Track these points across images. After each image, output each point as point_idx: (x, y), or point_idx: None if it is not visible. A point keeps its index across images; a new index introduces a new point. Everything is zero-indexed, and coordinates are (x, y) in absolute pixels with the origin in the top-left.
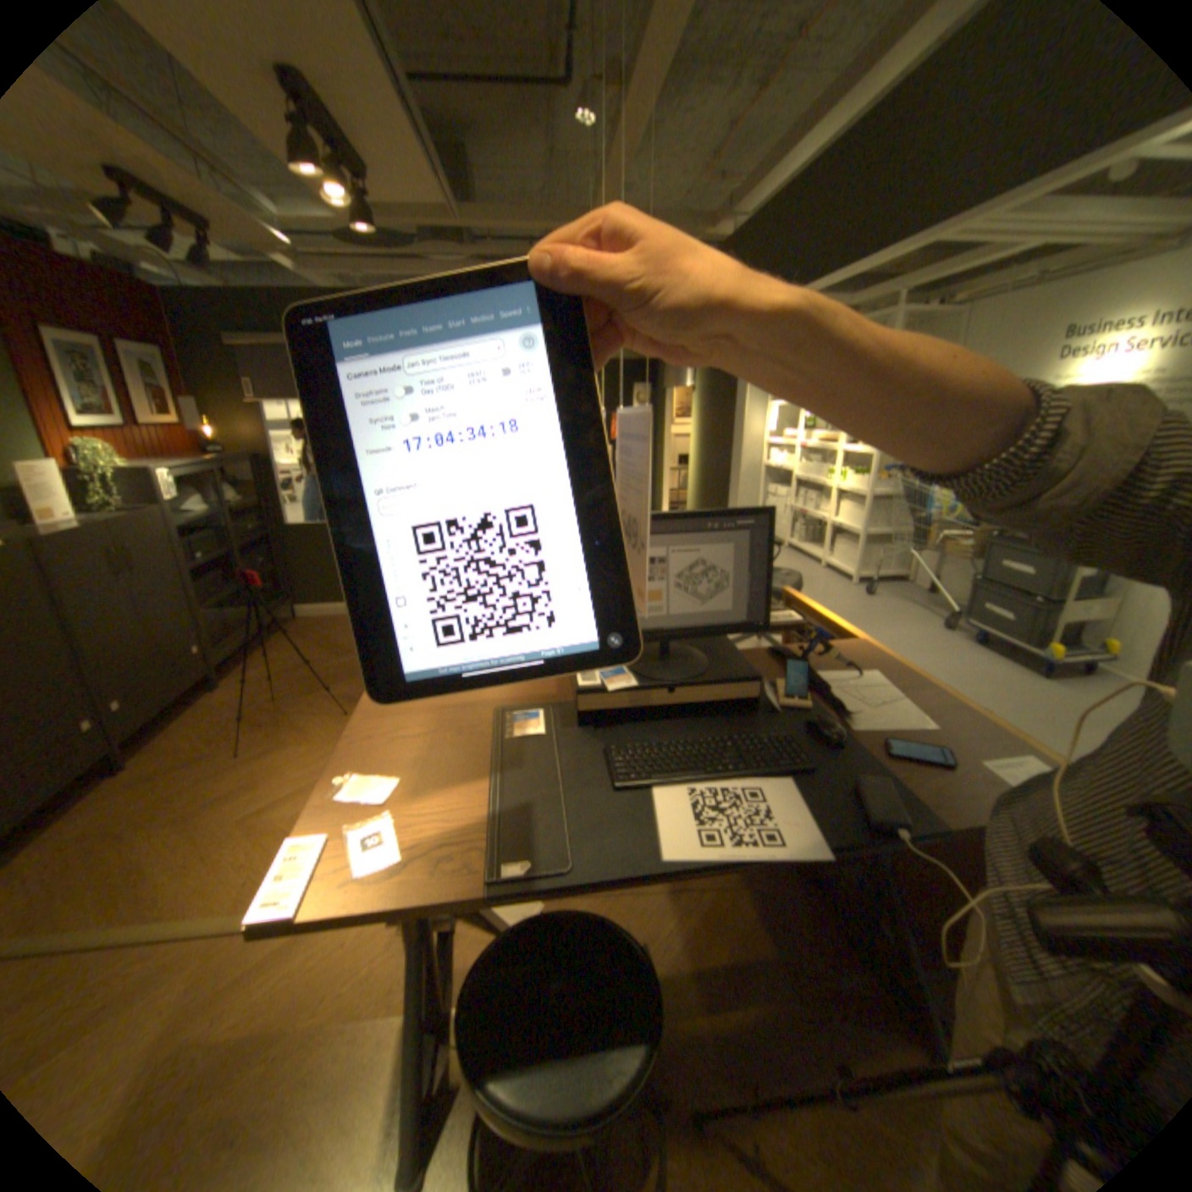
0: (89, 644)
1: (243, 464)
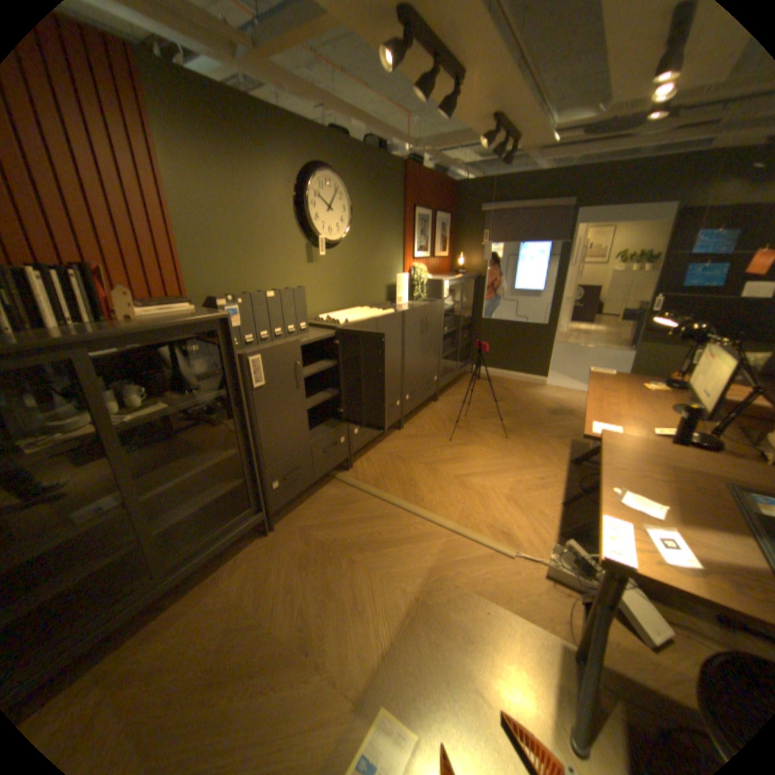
0: (407, 365)
1: (470, 281)
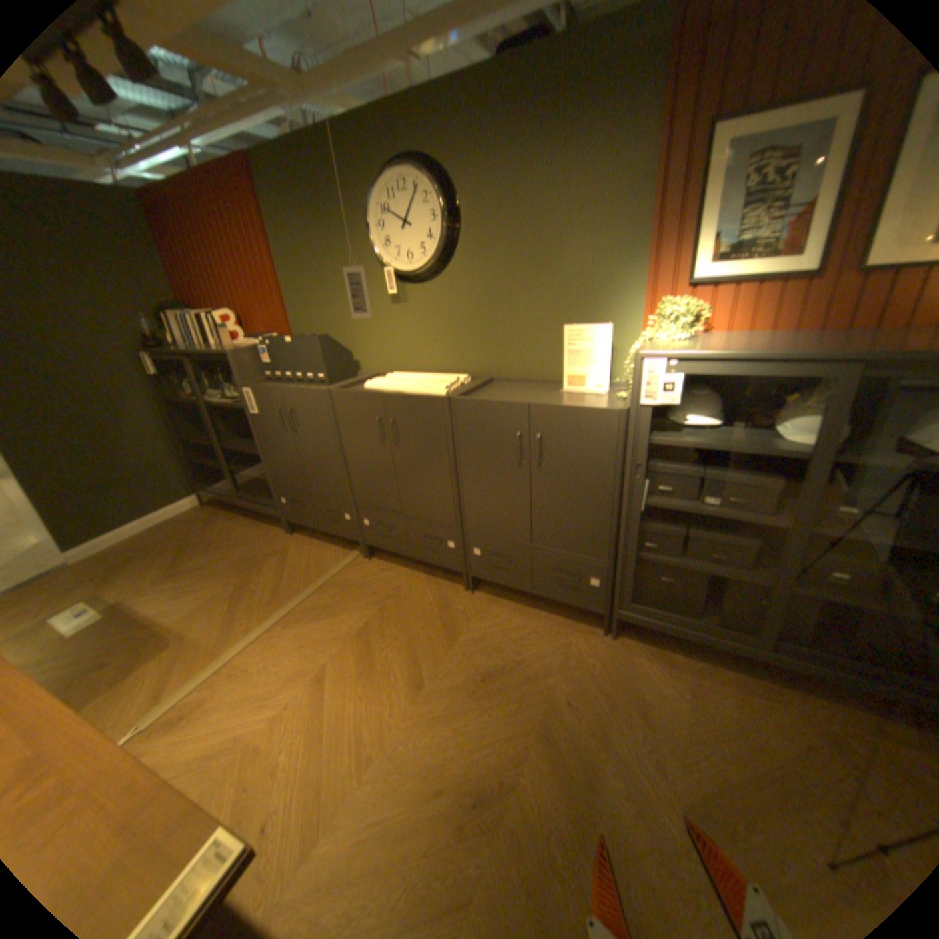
0: (469, 497)
1: None
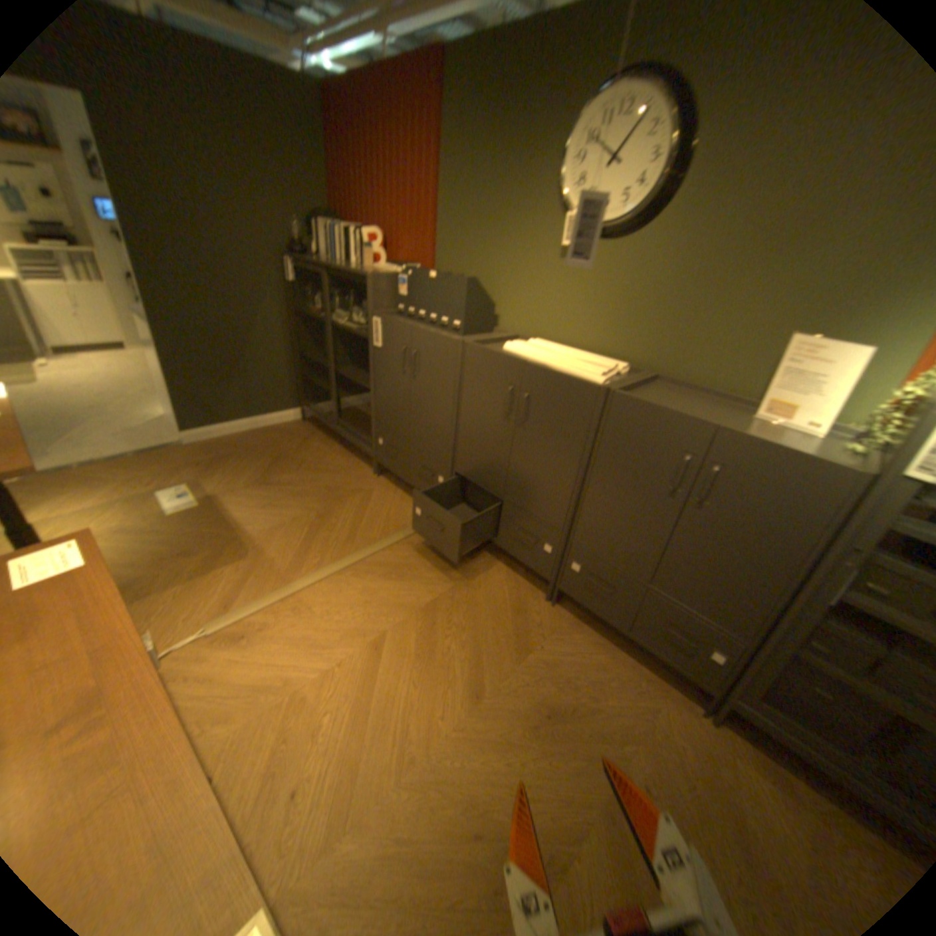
0: (590, 508)
1: None
